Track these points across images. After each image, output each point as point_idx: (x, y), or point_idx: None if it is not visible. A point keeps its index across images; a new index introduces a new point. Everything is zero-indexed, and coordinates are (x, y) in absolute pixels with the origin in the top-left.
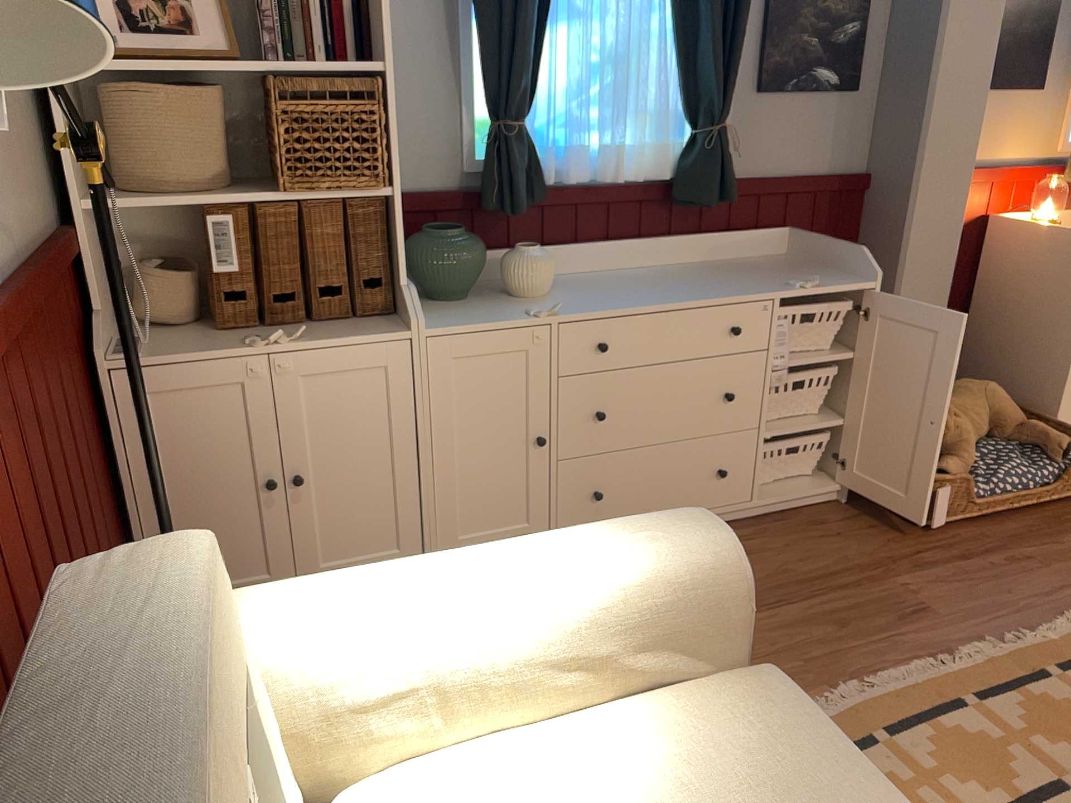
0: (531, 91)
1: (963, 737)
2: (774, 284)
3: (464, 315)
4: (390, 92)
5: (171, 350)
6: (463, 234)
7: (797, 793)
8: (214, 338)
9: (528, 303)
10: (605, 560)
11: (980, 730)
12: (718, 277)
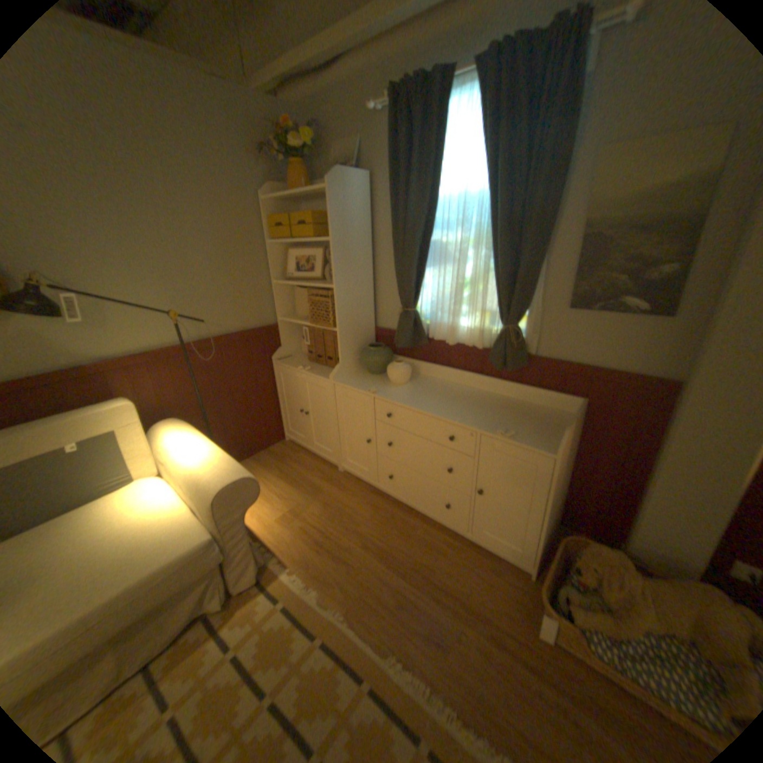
0: (416, 296)
1: (333, 688)
2: (496, 426)
3: (357, 381)
4: (336, 295)
5: (290, 362)
6: (376, 351)
7: (135, 558)
8: (303, 363)
9: (386, 385)
10: (201, 469)
11: (342, 698)
12: (489, 409)
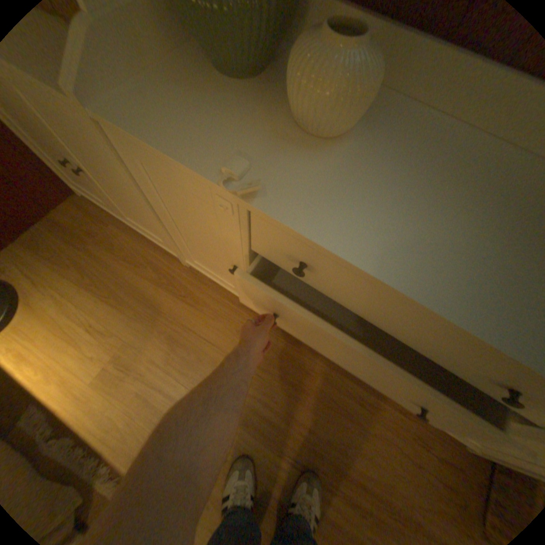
0: None
1: None
2: None
3: (179, 110)
4: None
5: None
6: None
7: None
8: None
9: (286, 140)
10: None
11: None
12: None
